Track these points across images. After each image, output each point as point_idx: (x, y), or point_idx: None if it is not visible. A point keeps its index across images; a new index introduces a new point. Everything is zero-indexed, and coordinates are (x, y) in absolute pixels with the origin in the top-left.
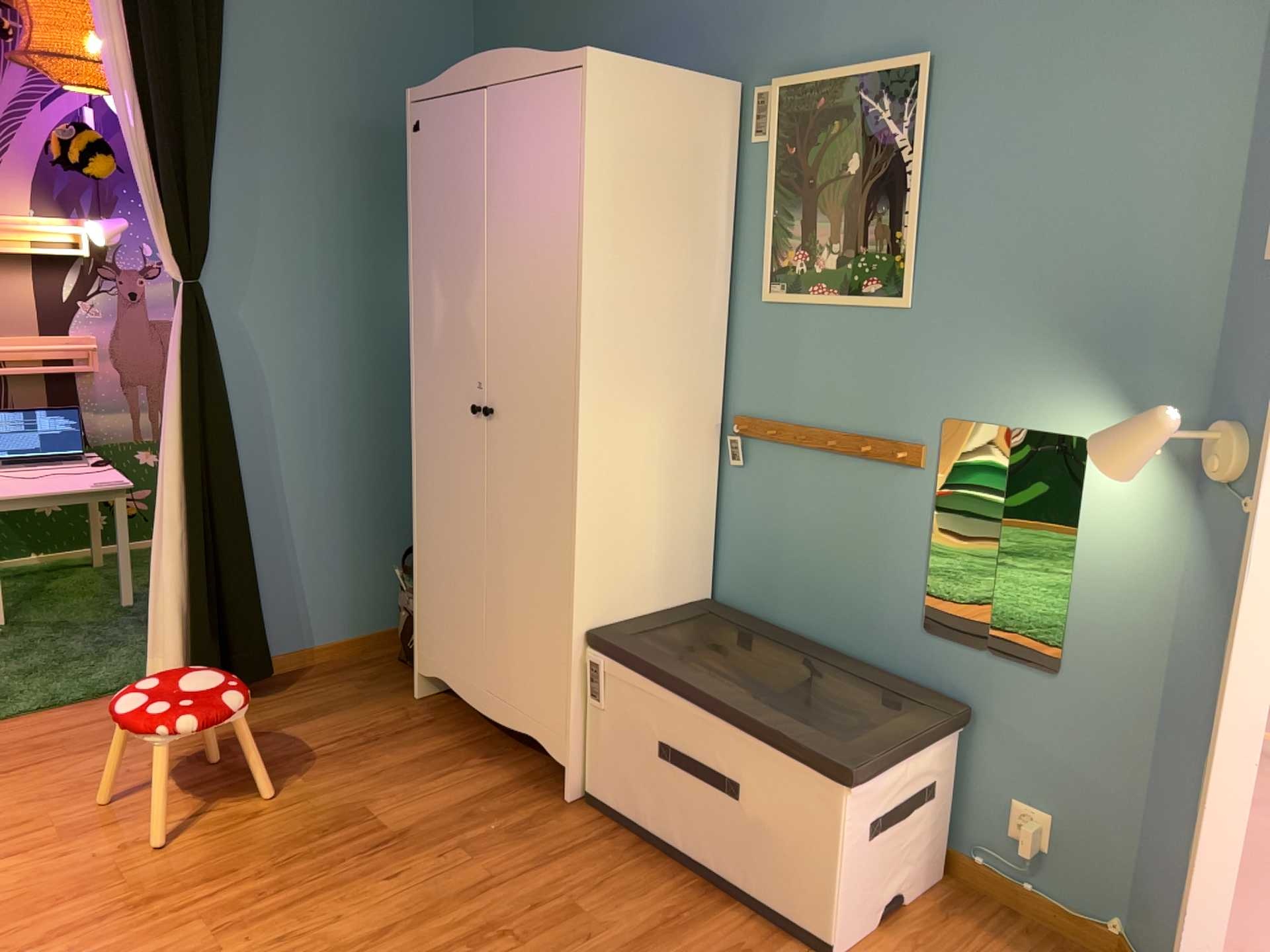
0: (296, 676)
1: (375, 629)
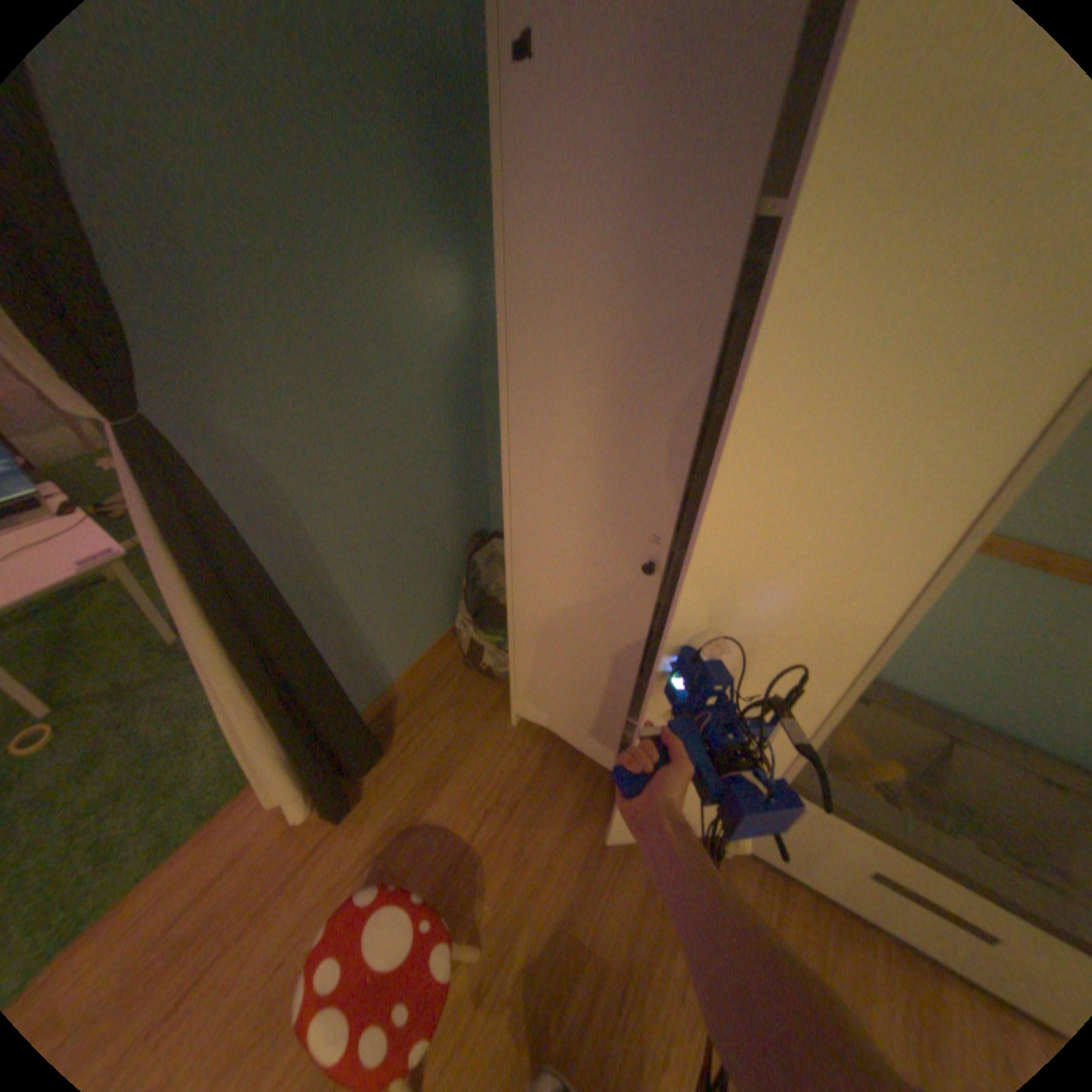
0: (393, 718)
1: (436, 640)
